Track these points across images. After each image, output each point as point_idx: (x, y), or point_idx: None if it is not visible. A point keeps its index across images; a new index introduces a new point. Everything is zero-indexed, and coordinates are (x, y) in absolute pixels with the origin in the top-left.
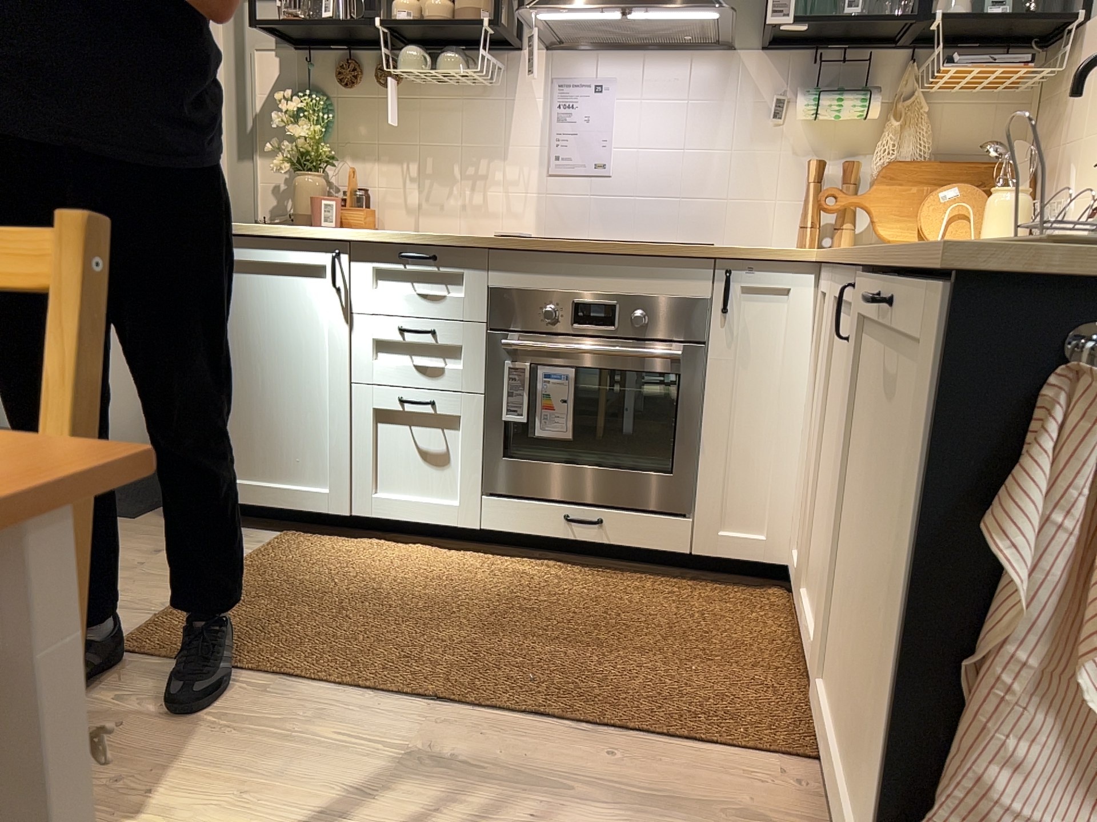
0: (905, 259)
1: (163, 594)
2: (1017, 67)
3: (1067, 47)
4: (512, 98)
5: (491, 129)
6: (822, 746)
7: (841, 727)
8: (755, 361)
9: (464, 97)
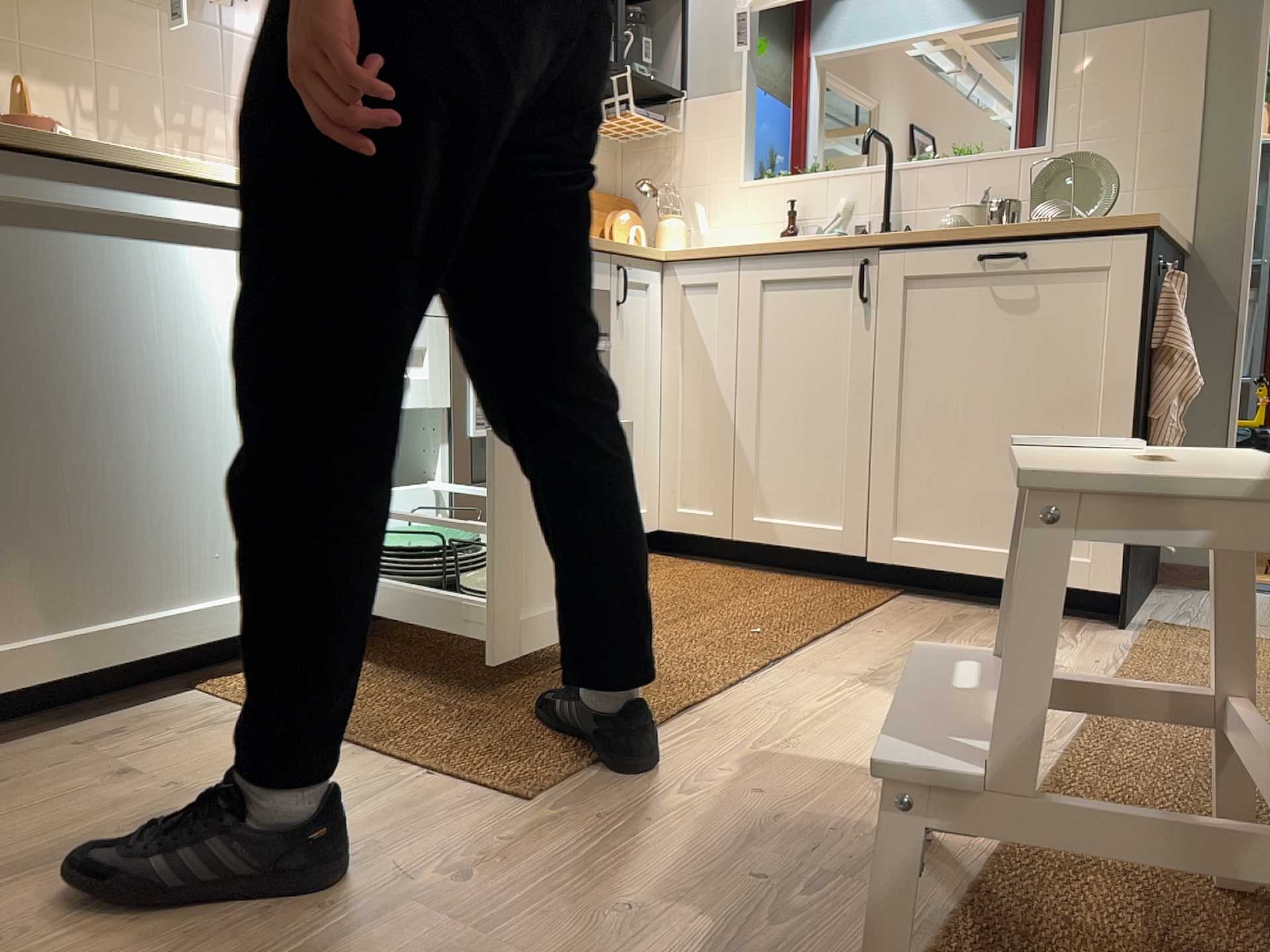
0: (1047, 223)
1: (363, 764)
2: (662, 121)
3: (674, 112)
4: (234, 30)
5: (208, 64)
6: (940, 563)
7: (975, 532)
8: (633, 347)
9: (167, 7)
